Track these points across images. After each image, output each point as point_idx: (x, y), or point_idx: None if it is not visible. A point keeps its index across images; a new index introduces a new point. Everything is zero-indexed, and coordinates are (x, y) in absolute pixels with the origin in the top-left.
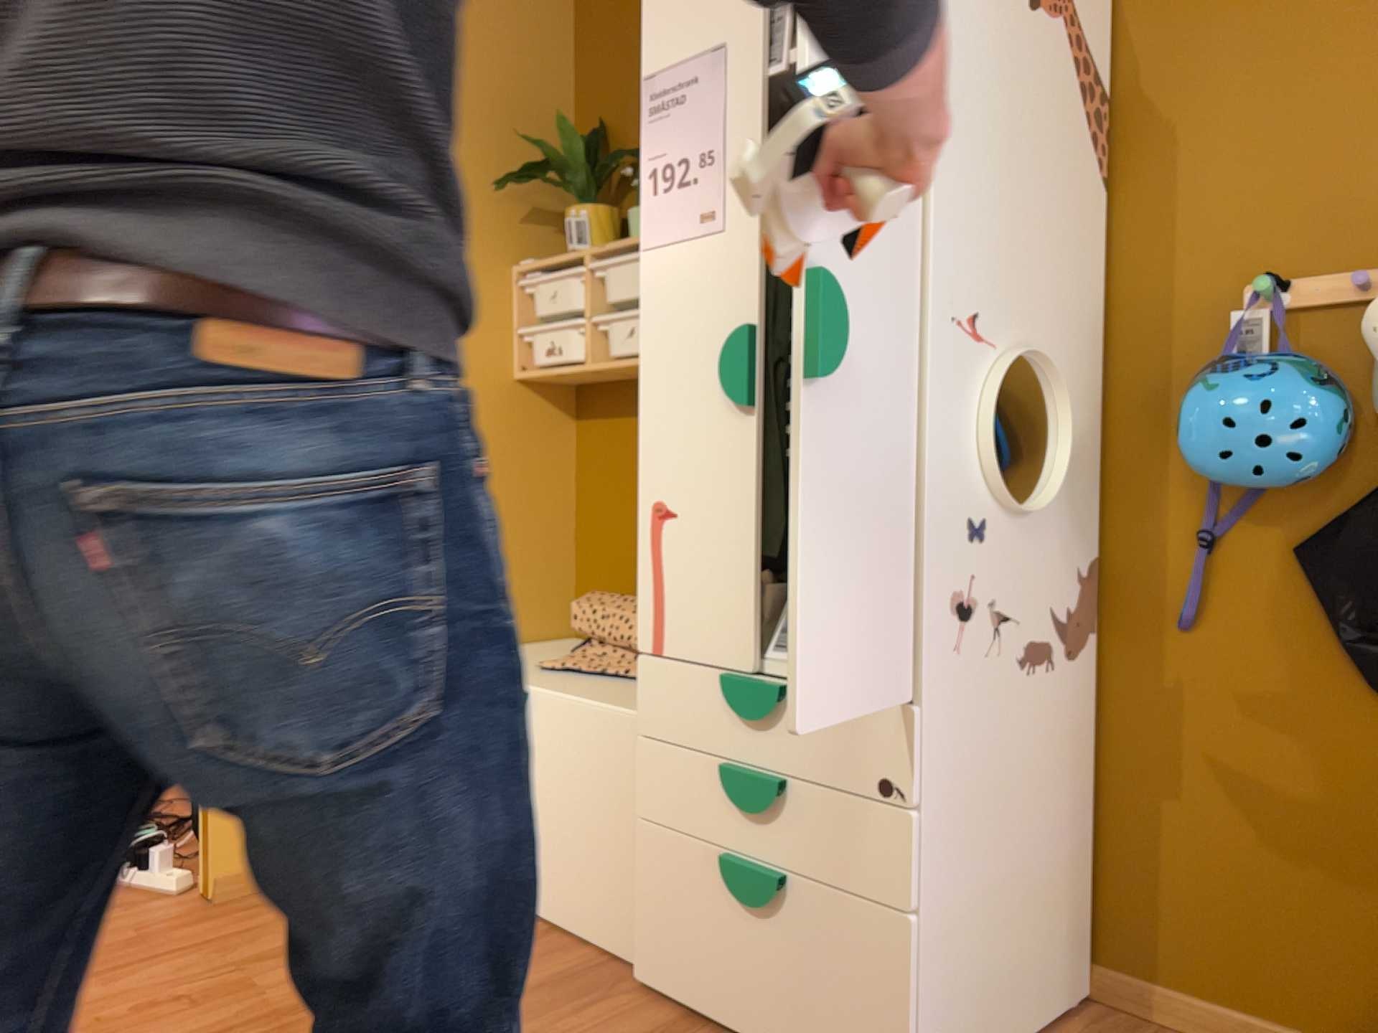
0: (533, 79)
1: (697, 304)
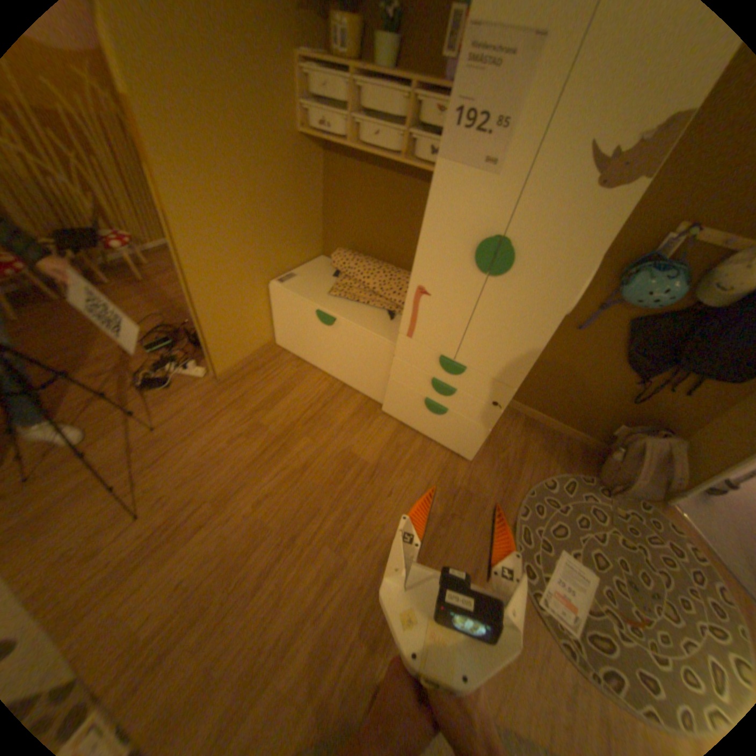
0: None
1: (467, 208)
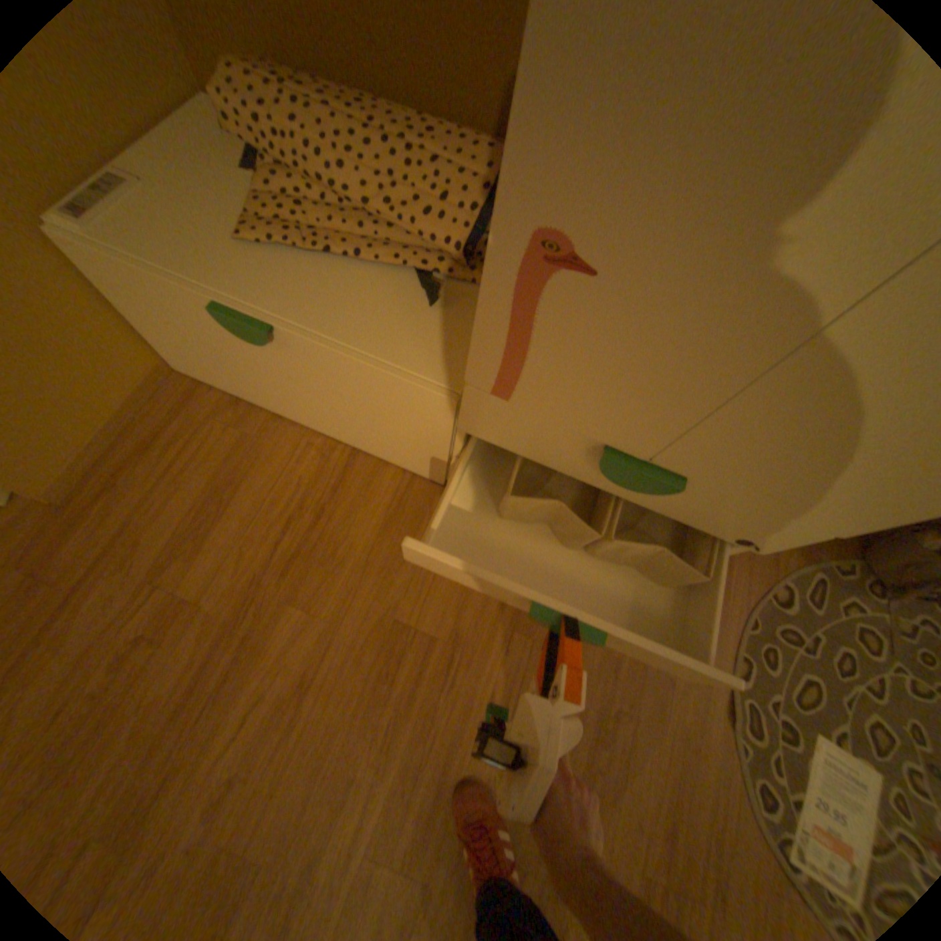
0: None
1: None
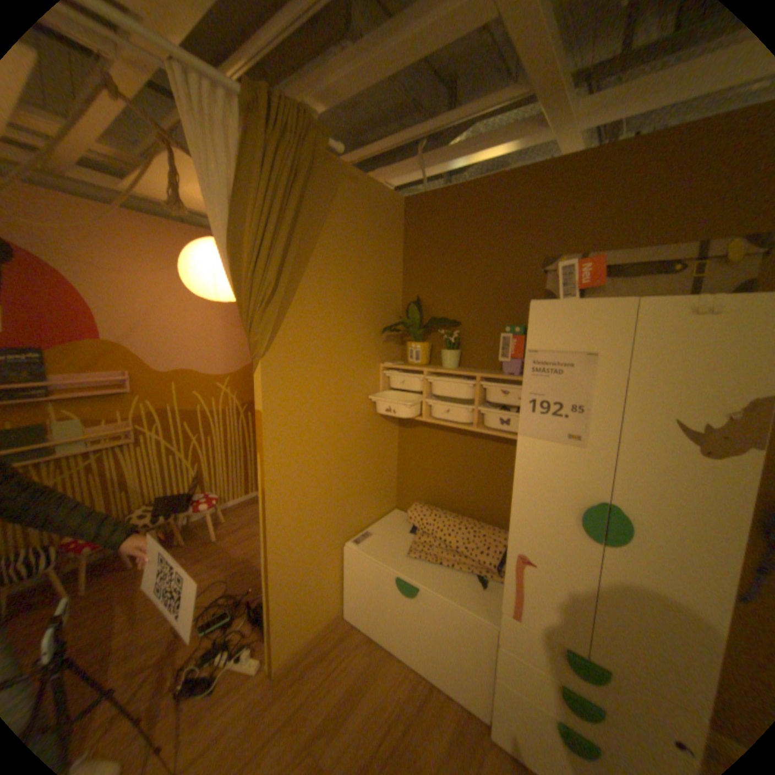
0: (388, 276)
1: (561, 476)
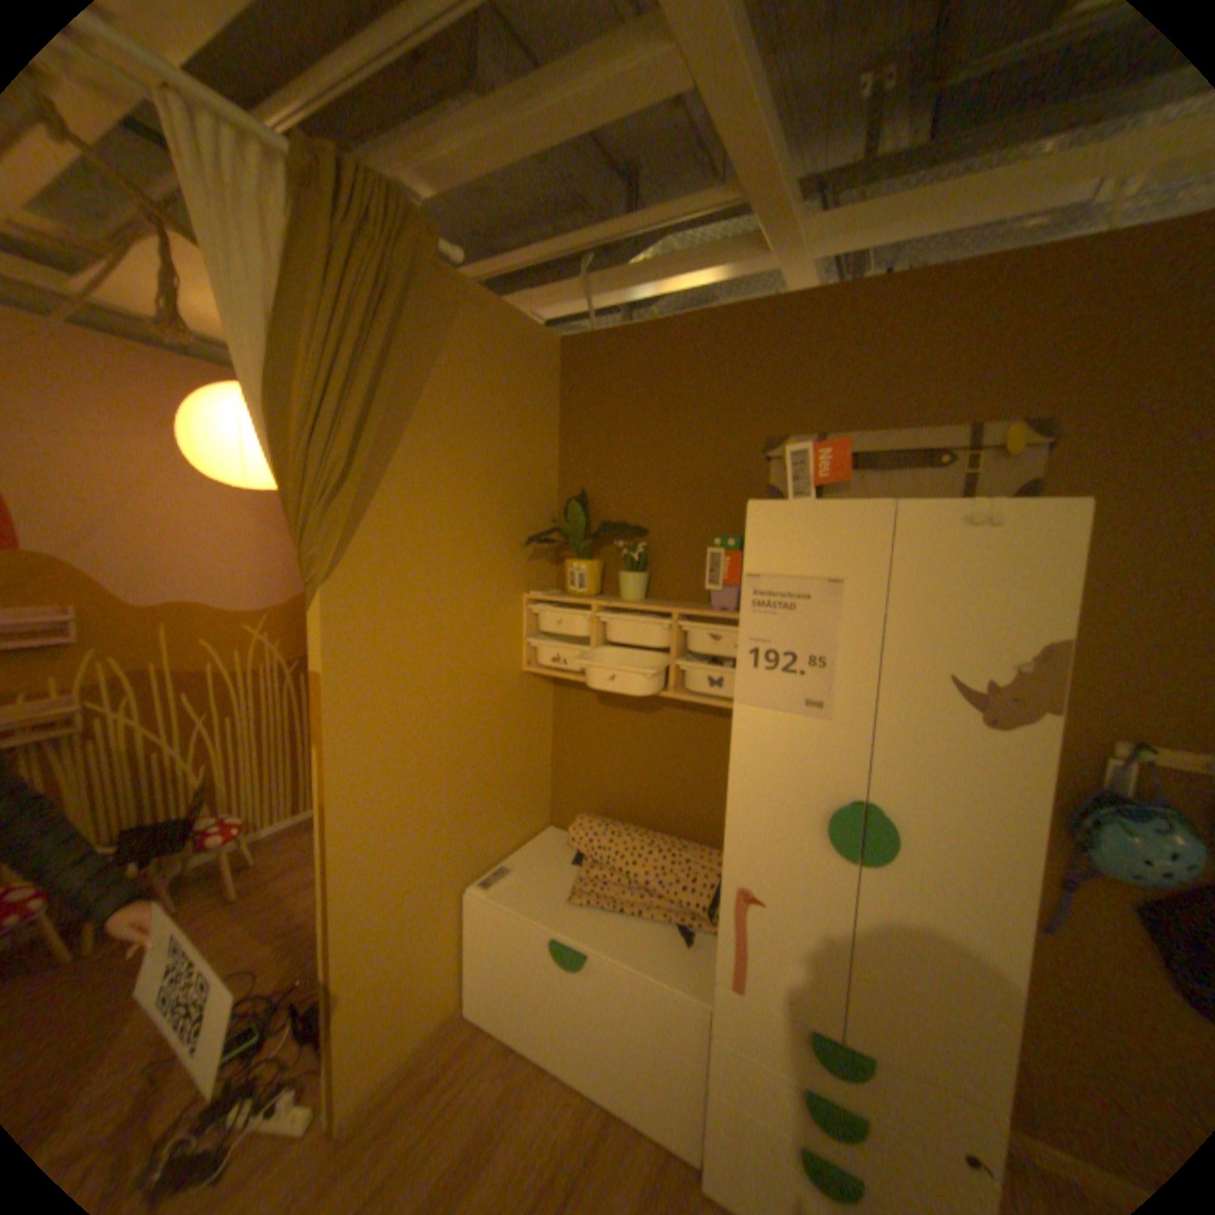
0: (535, 456)
1: (797, 764)
